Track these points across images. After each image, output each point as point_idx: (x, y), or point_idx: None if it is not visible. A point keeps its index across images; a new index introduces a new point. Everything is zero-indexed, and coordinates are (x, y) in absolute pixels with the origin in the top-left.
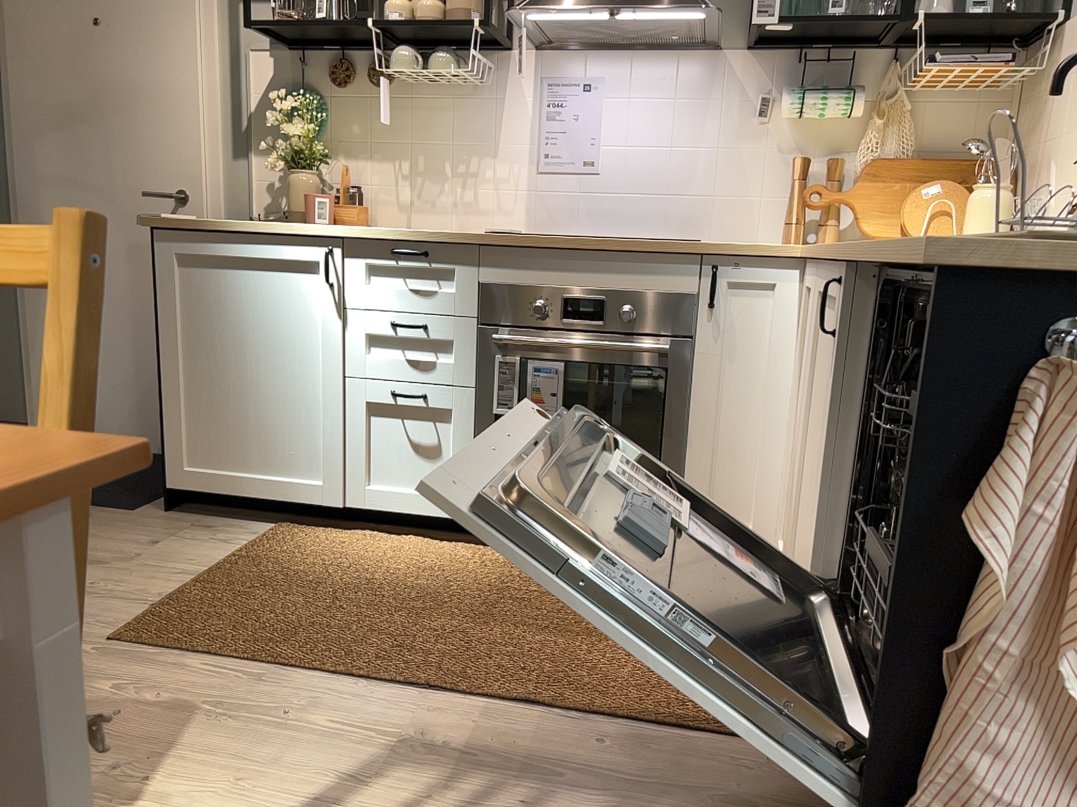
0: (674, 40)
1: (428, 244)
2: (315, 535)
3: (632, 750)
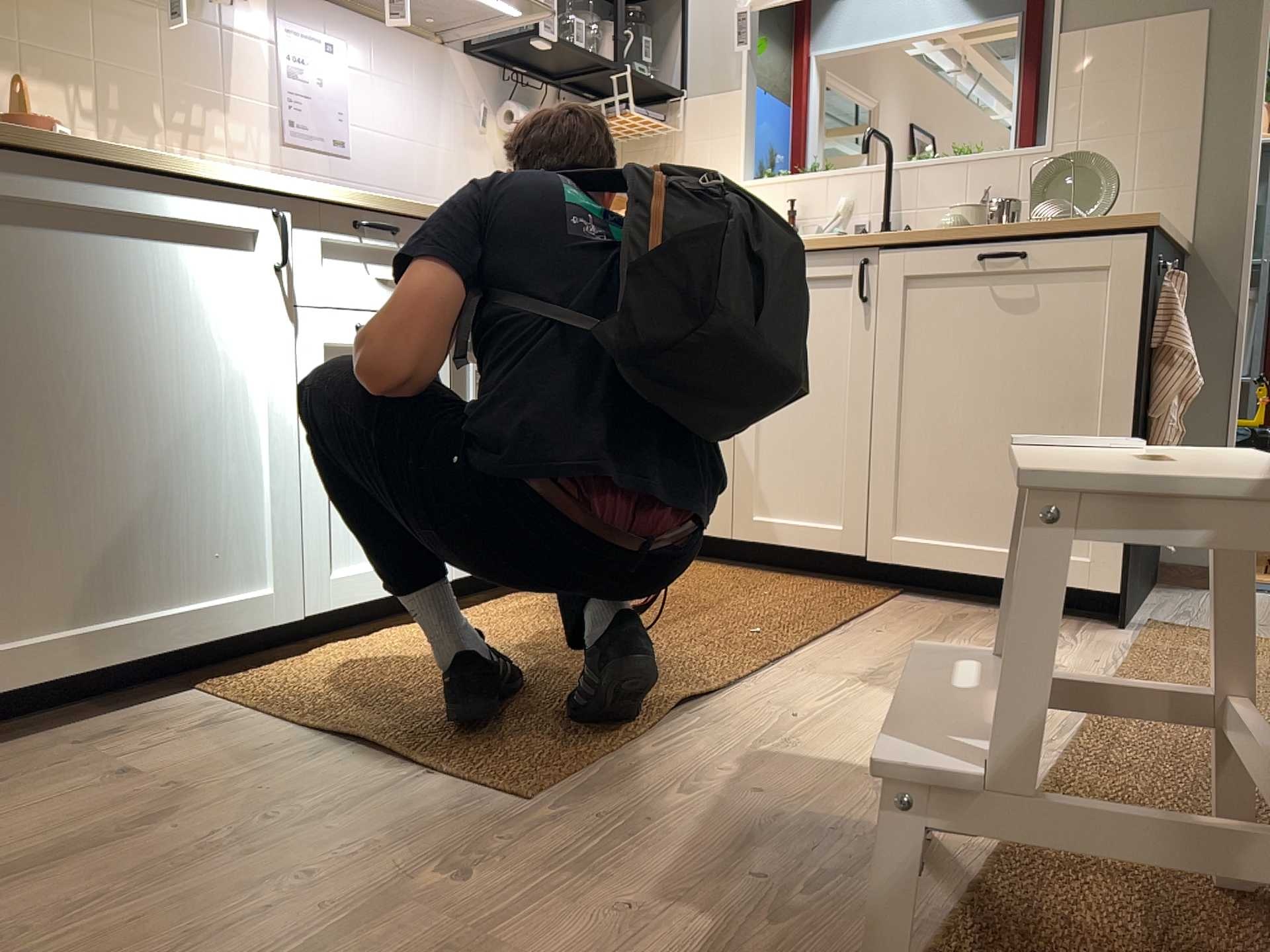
0: (427, 24)
1: (400, 217)
2: (278, 675)
3: (890, 623)
